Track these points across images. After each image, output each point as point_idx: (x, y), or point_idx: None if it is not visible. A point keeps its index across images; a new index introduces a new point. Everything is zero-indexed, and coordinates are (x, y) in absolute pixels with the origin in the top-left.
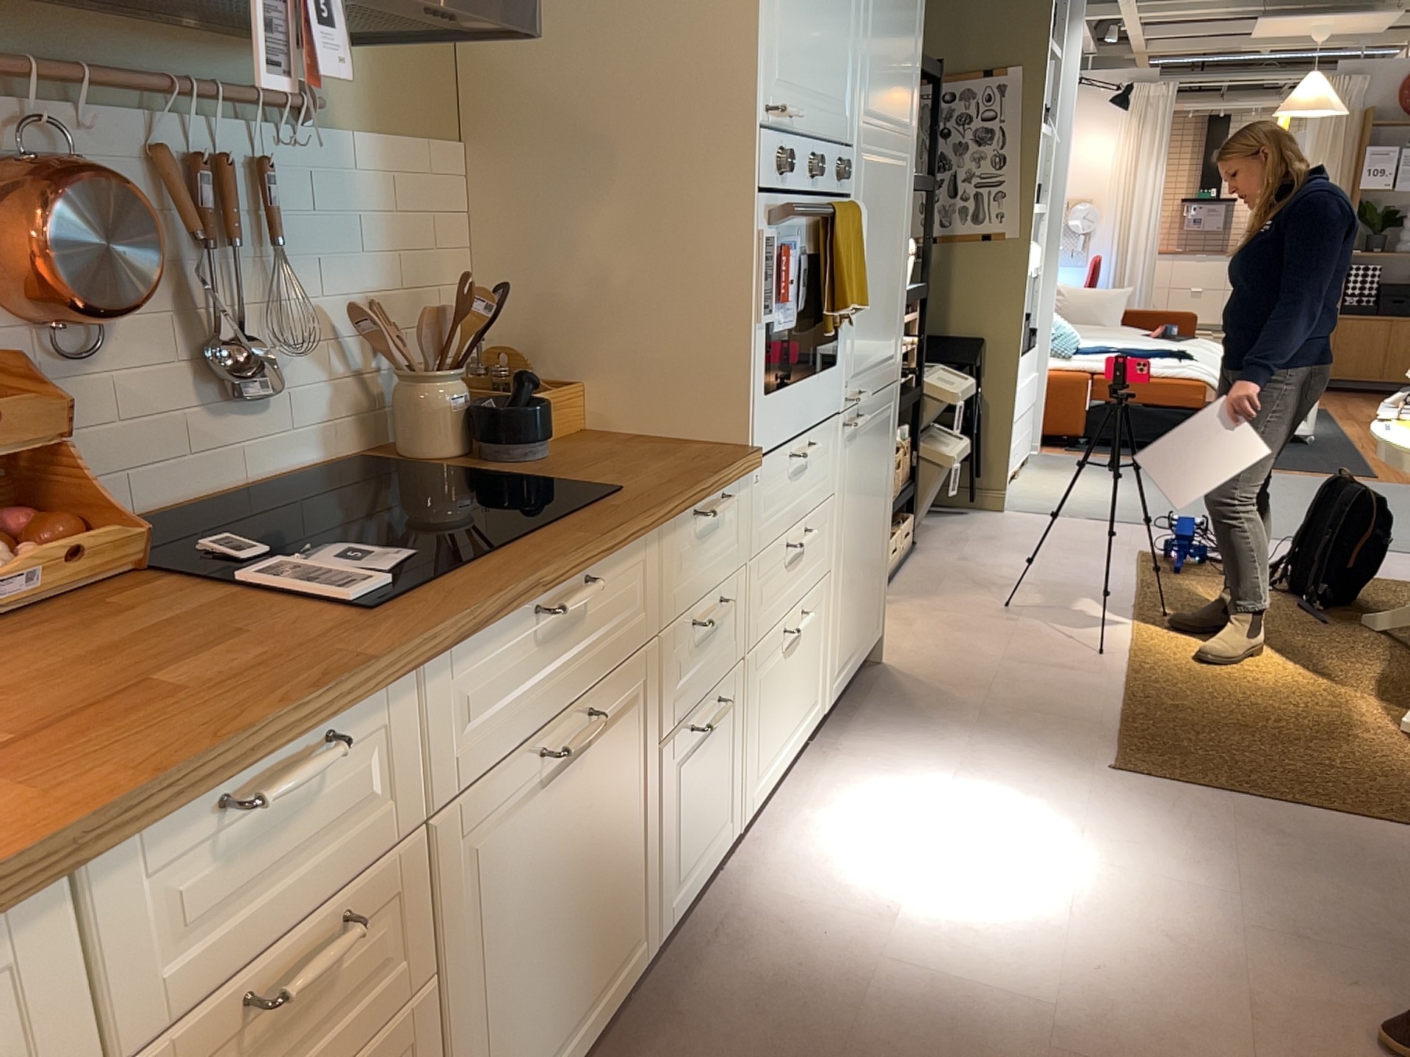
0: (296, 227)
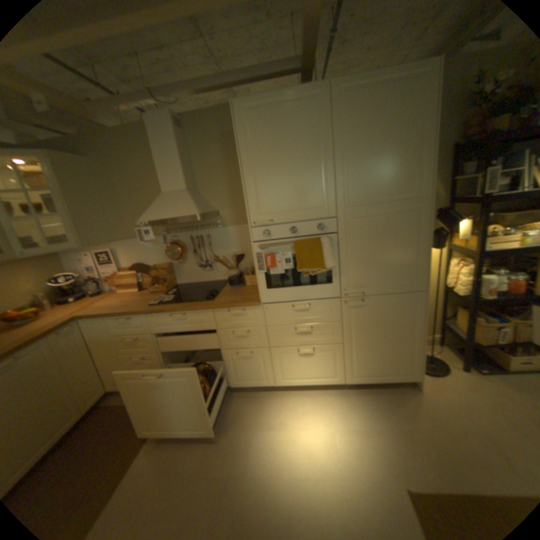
0: (217, 244)
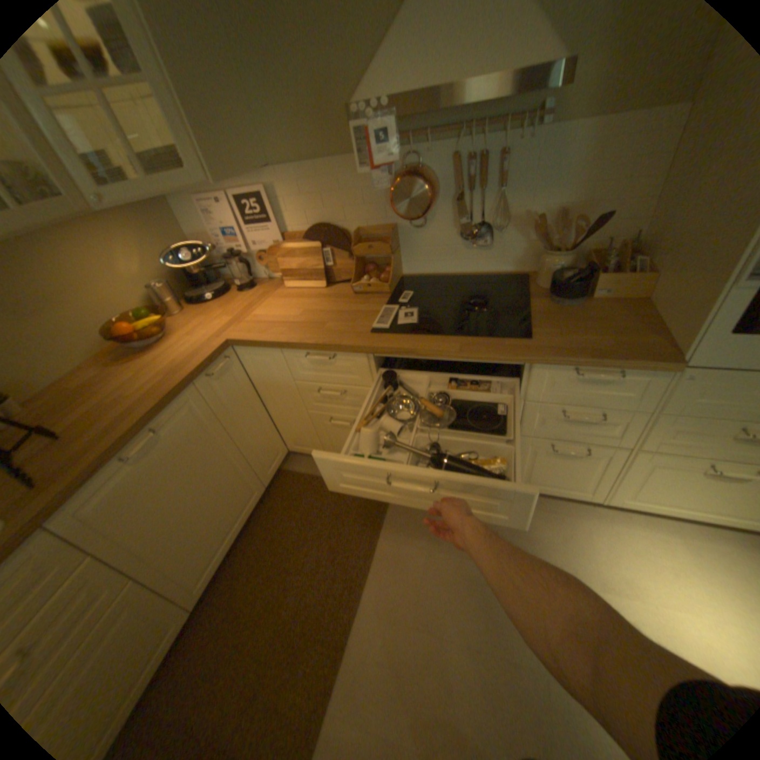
0: (522, 174)
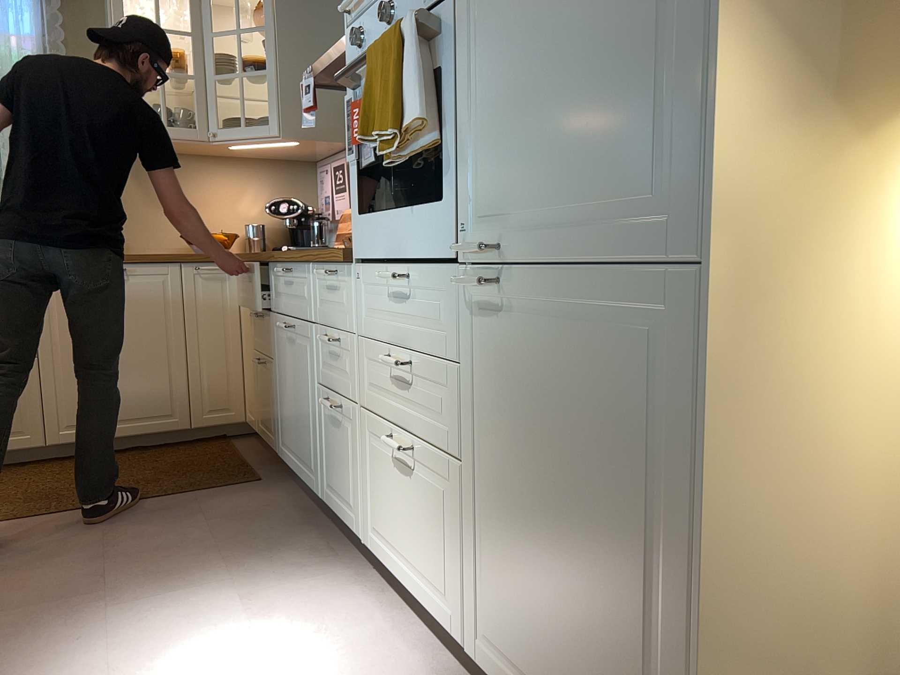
0: None
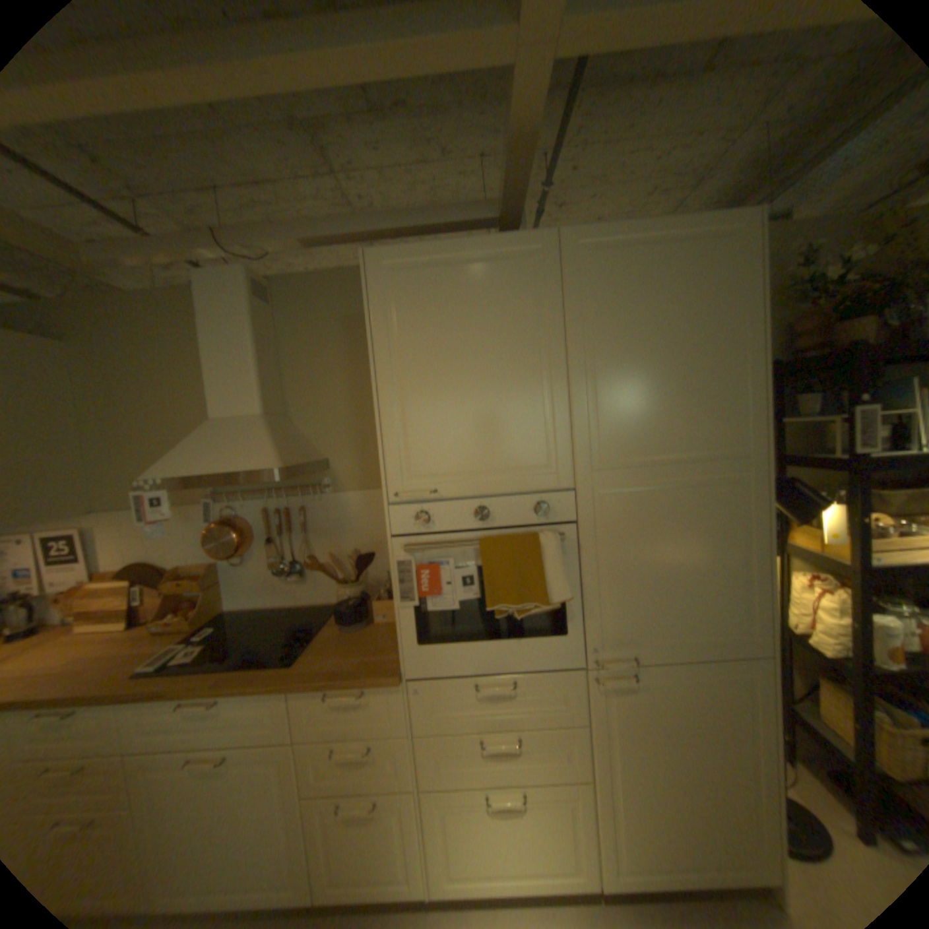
0: (318, 525)
